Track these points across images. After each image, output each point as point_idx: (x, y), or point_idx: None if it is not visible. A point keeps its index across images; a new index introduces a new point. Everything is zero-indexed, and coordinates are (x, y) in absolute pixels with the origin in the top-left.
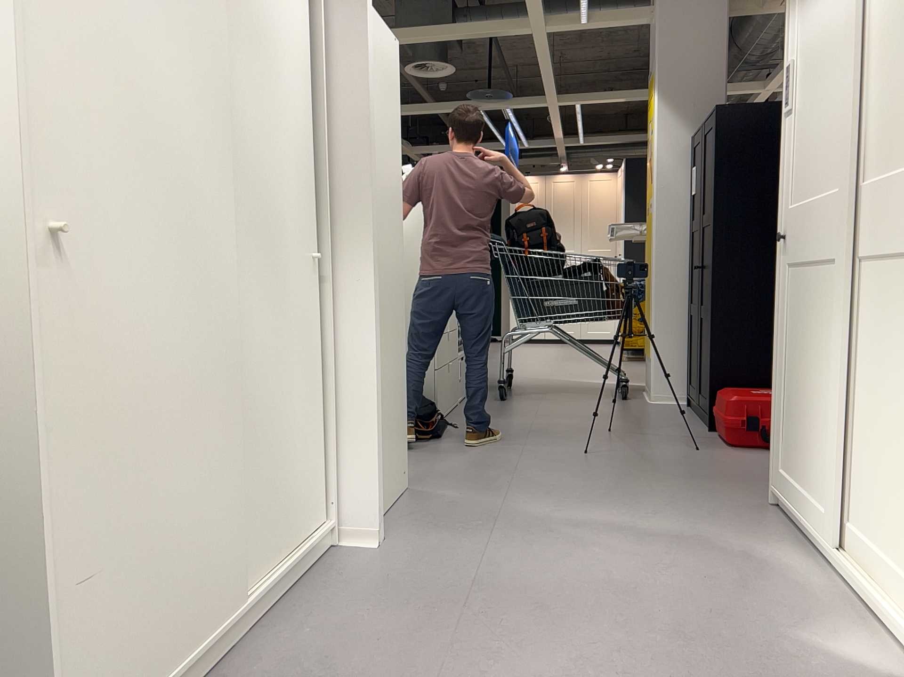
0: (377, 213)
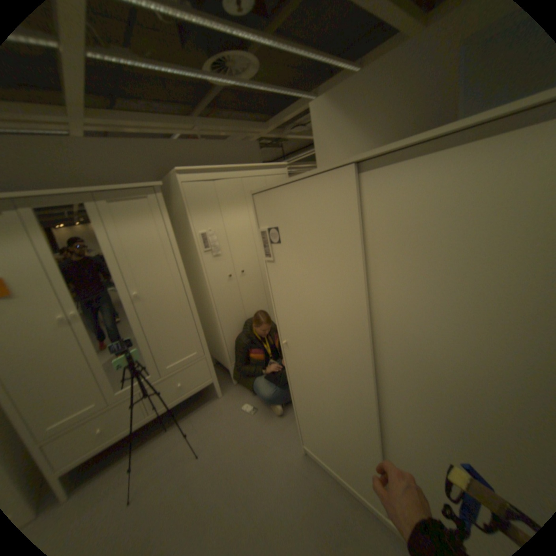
0: None
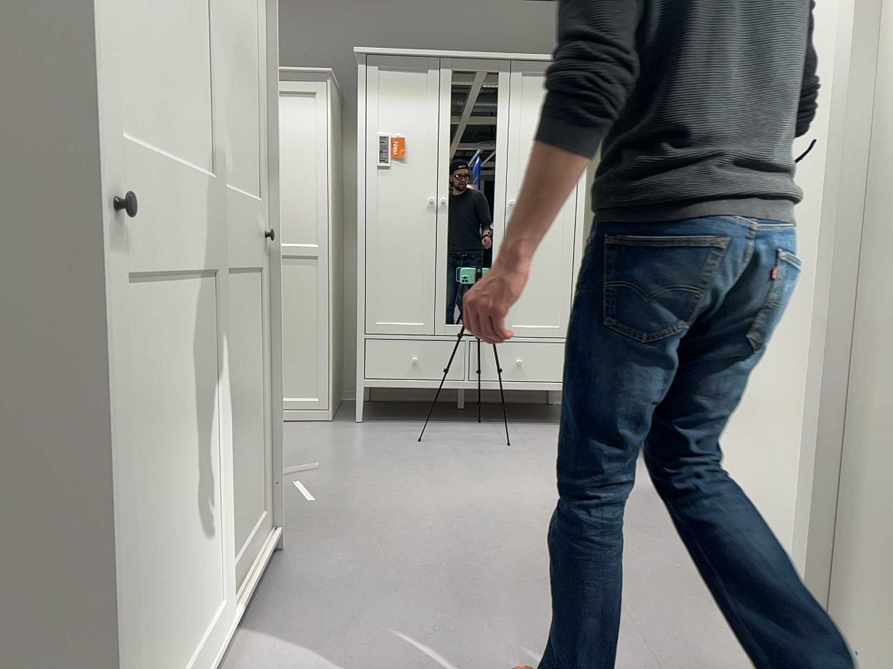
0: (829, 211)
